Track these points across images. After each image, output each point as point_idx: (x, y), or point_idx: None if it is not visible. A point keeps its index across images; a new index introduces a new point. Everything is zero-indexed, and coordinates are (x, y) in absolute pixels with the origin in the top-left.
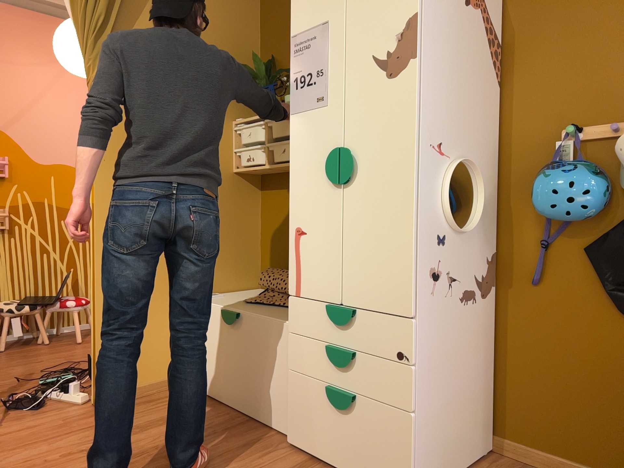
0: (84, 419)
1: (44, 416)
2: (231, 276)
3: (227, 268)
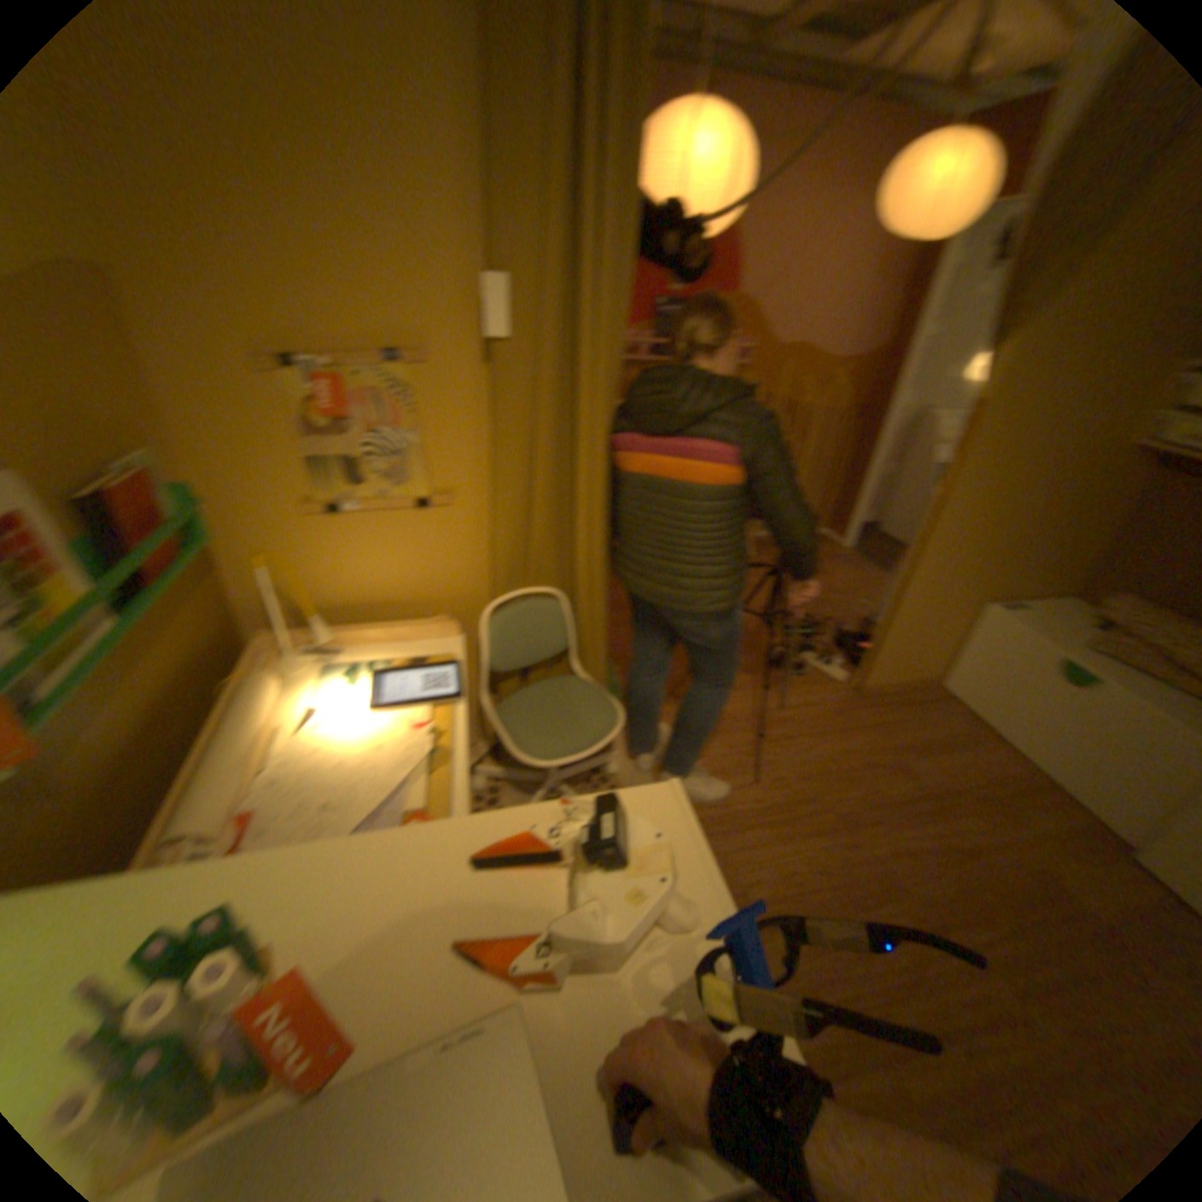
0: (859, 713)
1: (816, 691)
2: (1050, 582)
3: (1051, 572)
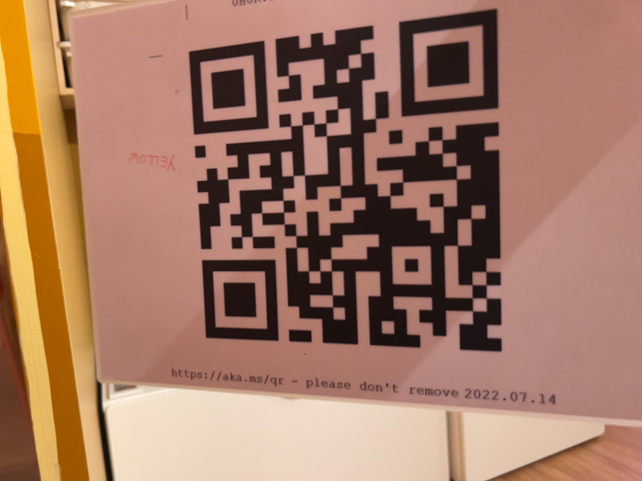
0: None
1: None
2: None
3: None
